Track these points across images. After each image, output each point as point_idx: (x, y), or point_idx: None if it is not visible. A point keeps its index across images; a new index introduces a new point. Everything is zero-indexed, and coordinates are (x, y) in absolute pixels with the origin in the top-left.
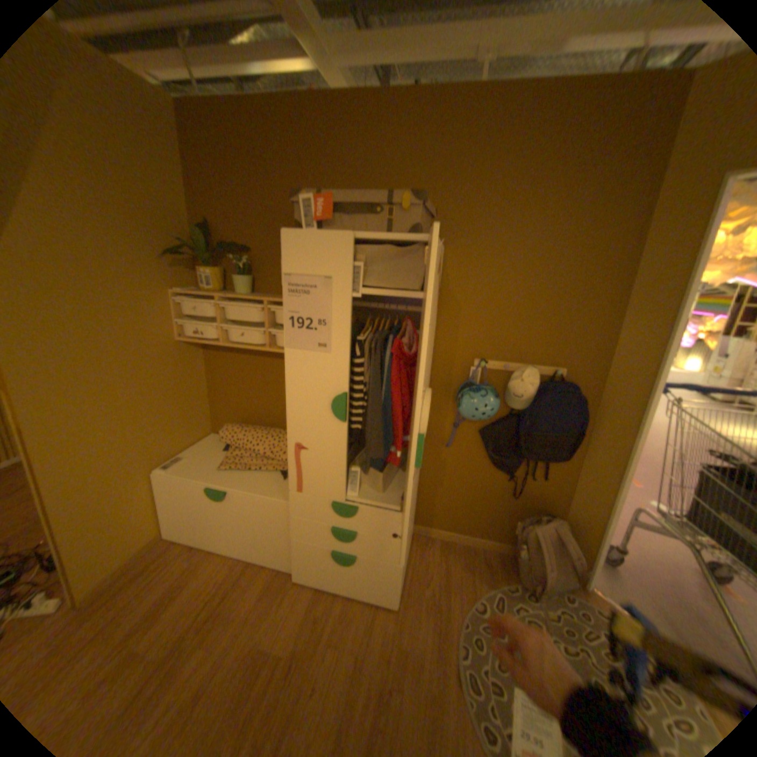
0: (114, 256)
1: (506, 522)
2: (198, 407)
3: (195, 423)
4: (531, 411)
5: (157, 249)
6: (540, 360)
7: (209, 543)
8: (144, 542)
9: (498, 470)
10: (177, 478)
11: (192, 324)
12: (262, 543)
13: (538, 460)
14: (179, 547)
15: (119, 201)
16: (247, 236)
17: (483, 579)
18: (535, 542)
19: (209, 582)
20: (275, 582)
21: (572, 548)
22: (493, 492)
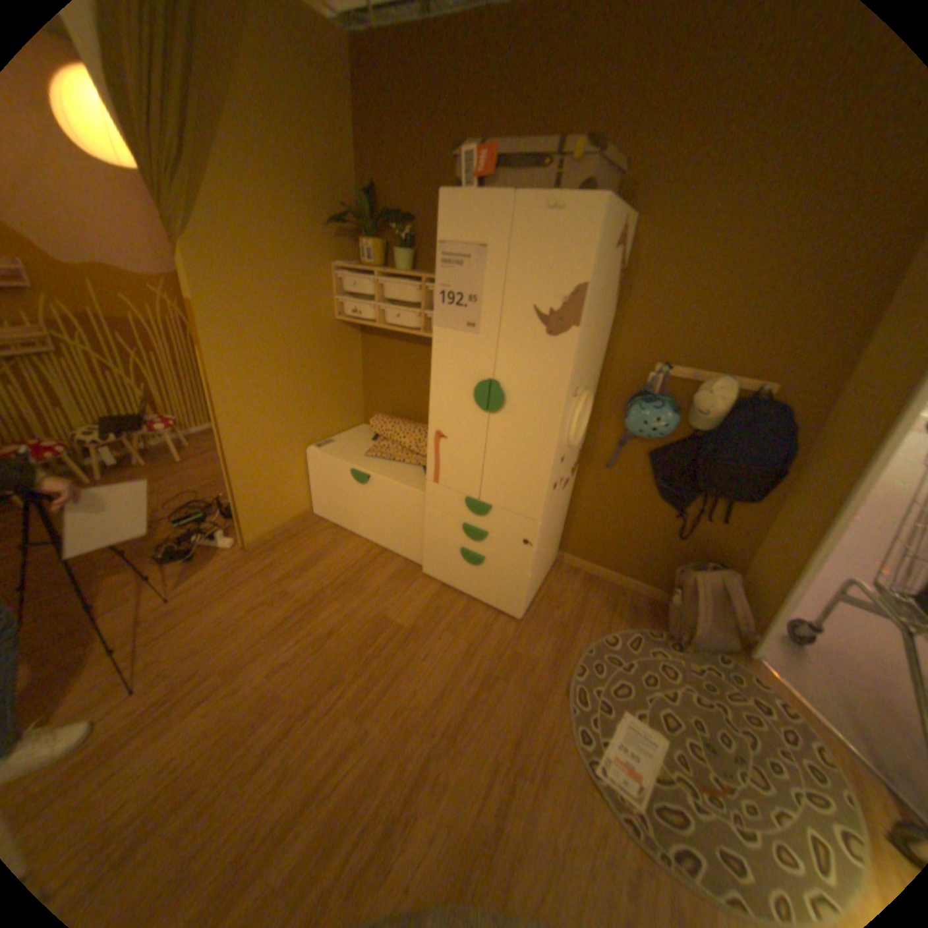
0: (284, 223)
1: (666, 565)
2: (352, 394)
3: (348, 409)
4: (717, 432)
5: (322, 217)
6: (745, 370)
7: (352, 523)
8: (298, 512)
9: (665, 502)
10: (328, 457)
11: (351, 303)
12: (398, 531)
13: (717, 495)
14: (327, 523)
15: (290, 163)
16: (412, 202)
17: (623, 617)
18: (691, 585)
19: (349, 556)
20: (407, 569)
21: (740, 605)
22: (655, 528)
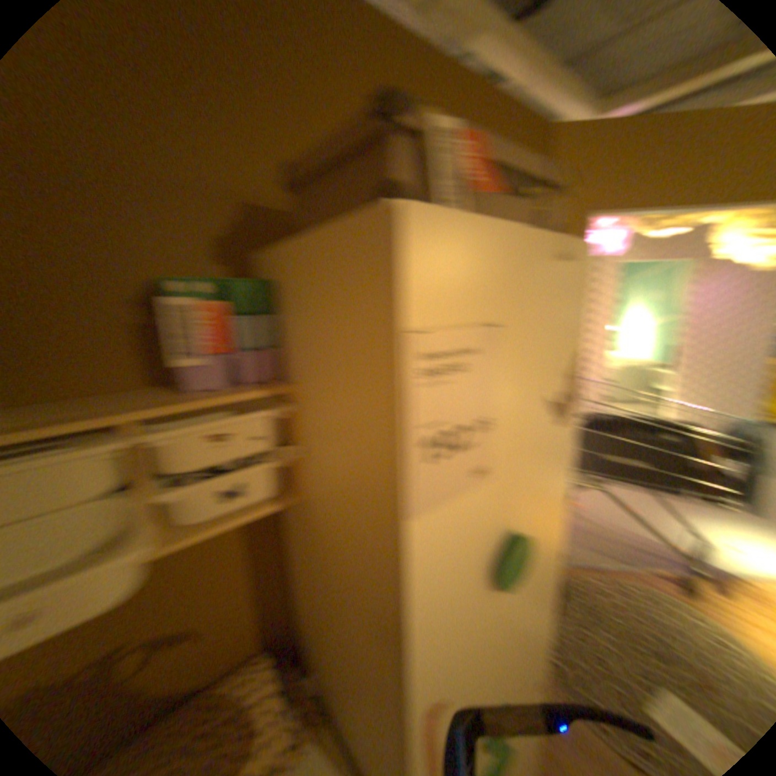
0: None
1: None
2: None
3: None
4: None
5: None
6: None
7: None
8: None
9: None
10: None
11: None
12: None
13: None
14: None
15: None
16: None
17: None
18: None
19: None
20: None
21: None
22: None
